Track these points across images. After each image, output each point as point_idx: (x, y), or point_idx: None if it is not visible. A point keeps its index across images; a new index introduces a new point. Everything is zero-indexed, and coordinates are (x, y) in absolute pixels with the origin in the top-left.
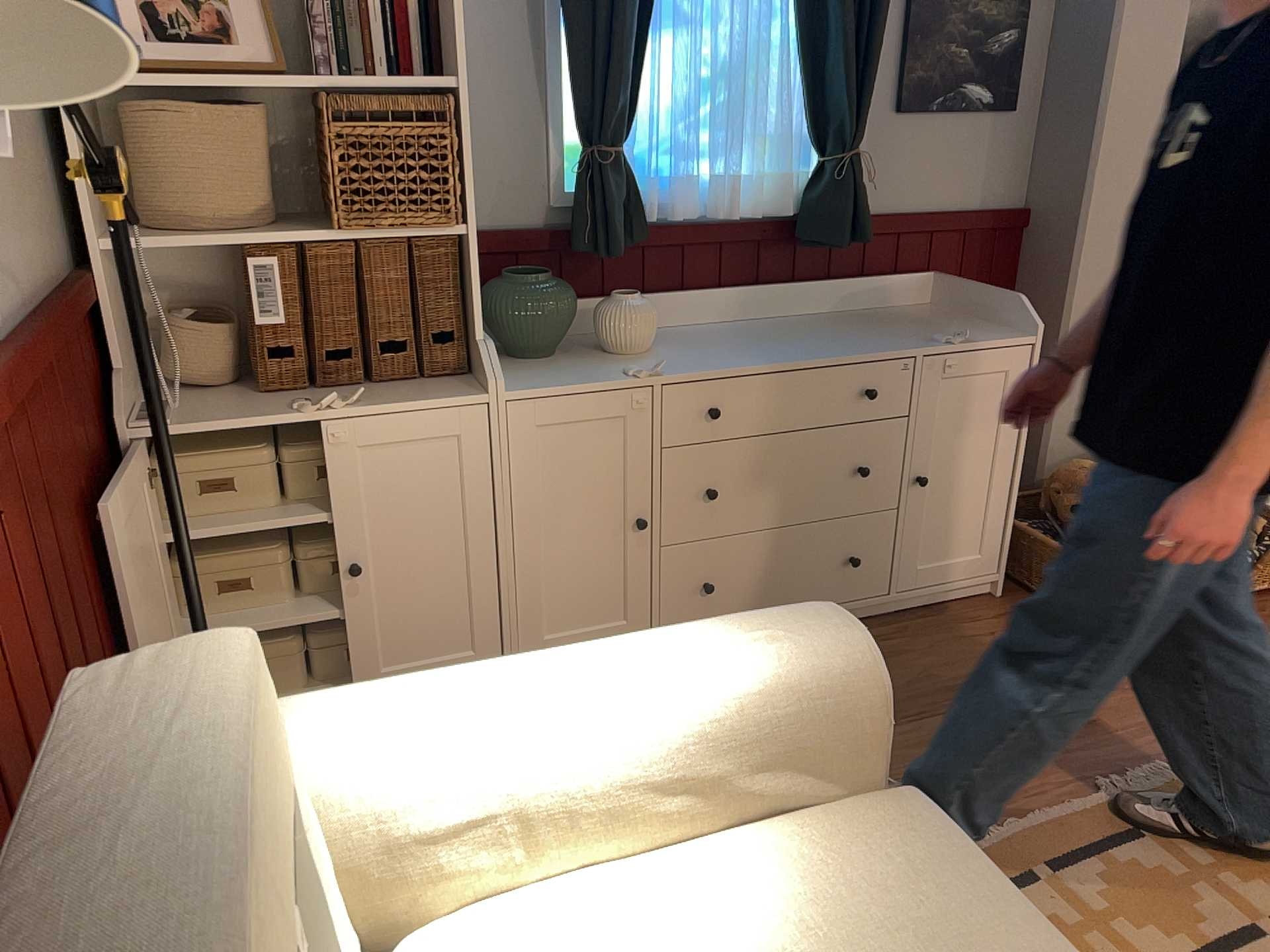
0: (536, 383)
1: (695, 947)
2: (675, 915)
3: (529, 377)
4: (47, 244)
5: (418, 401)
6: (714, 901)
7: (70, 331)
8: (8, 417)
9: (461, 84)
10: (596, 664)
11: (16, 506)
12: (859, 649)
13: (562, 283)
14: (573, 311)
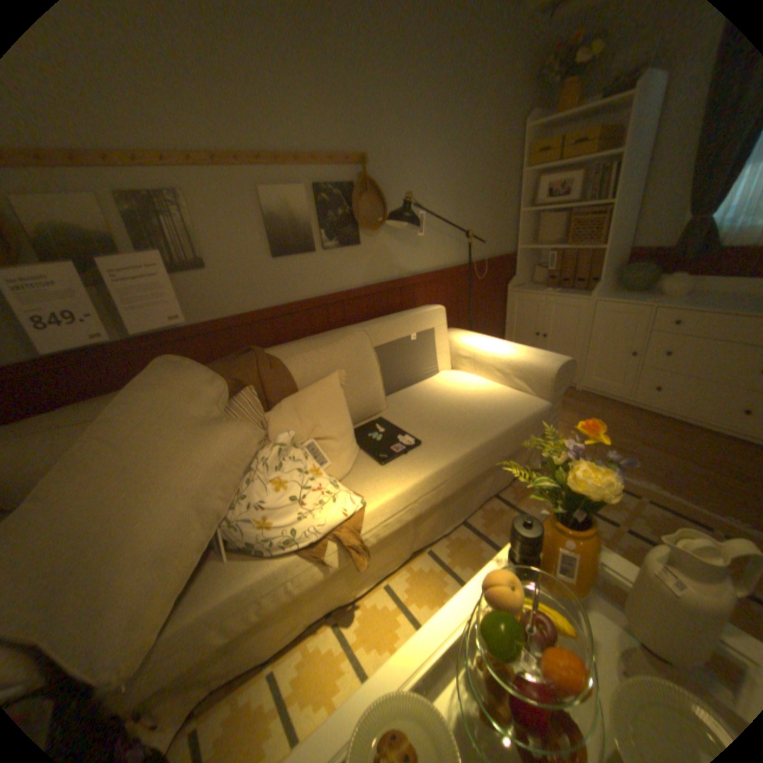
0: (612, 298)
1: (475, 389)
2: (480, 386)
3: (615, 296)
4: (503, 246)
5: (573, 295)
6: (487, 388)
7: (497, 265)
8: (462, 276)
9: (620, 201)
10: (507, 345)
11: (457, 290)
12: (557, 365)
13: (653, 268)
14: (658, 279)
